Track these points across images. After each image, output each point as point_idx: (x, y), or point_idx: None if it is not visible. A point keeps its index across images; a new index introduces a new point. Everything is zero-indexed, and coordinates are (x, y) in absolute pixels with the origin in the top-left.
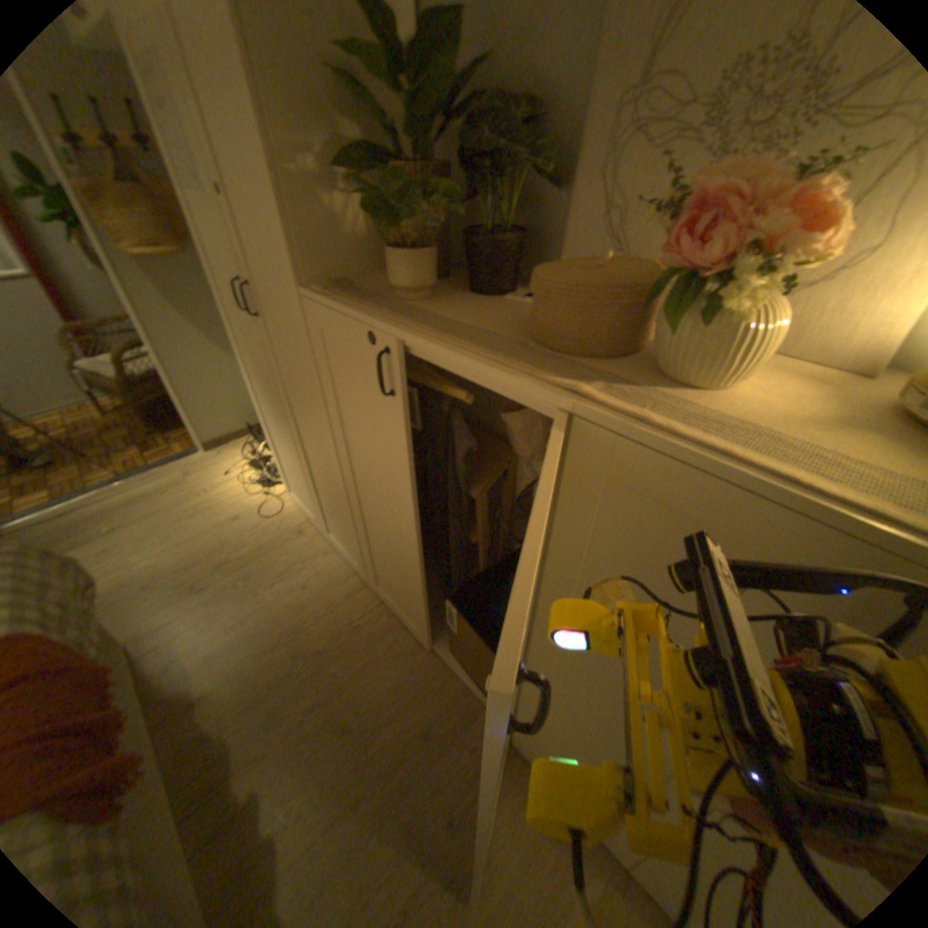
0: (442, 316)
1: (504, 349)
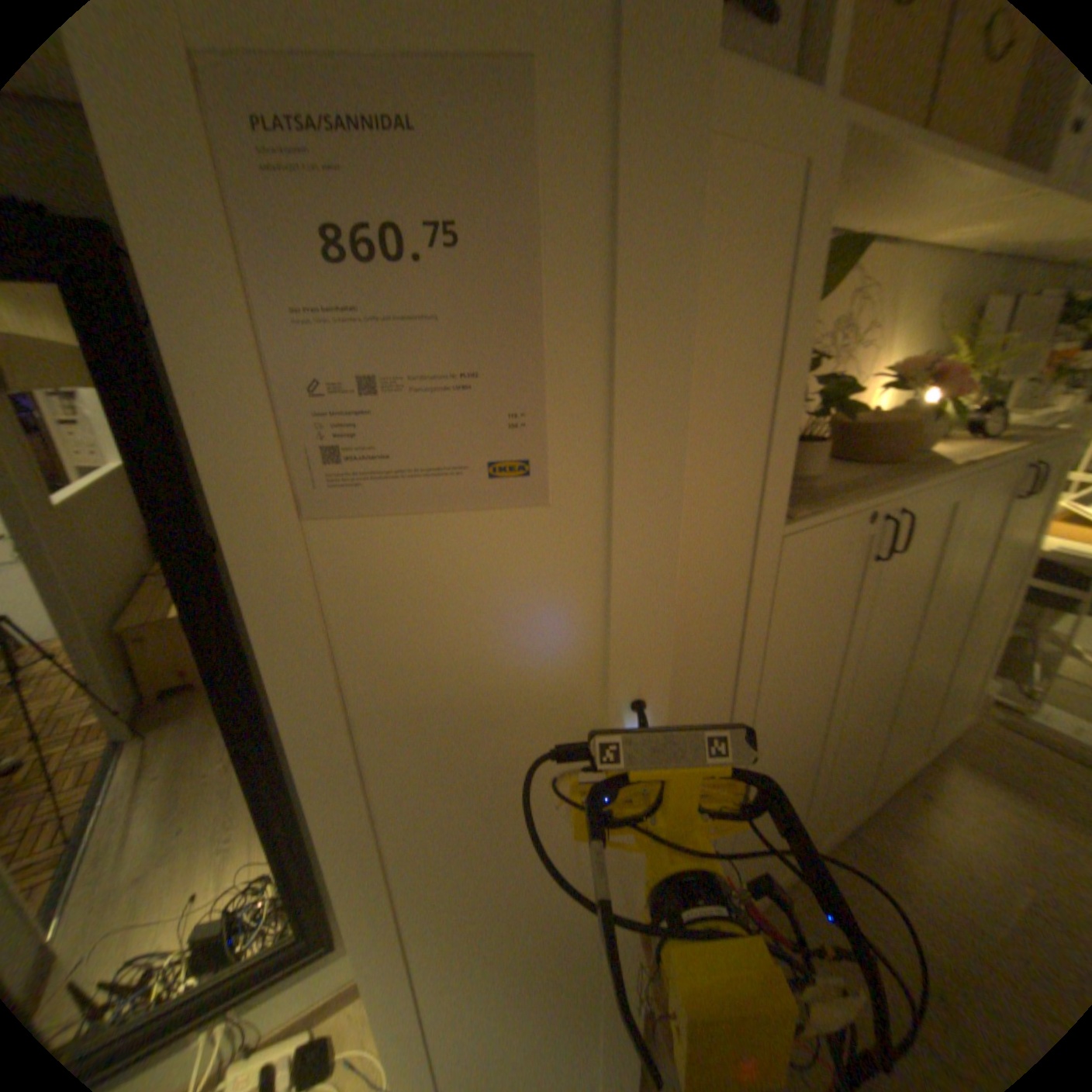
0: (849, 481)
1: (914, 471)
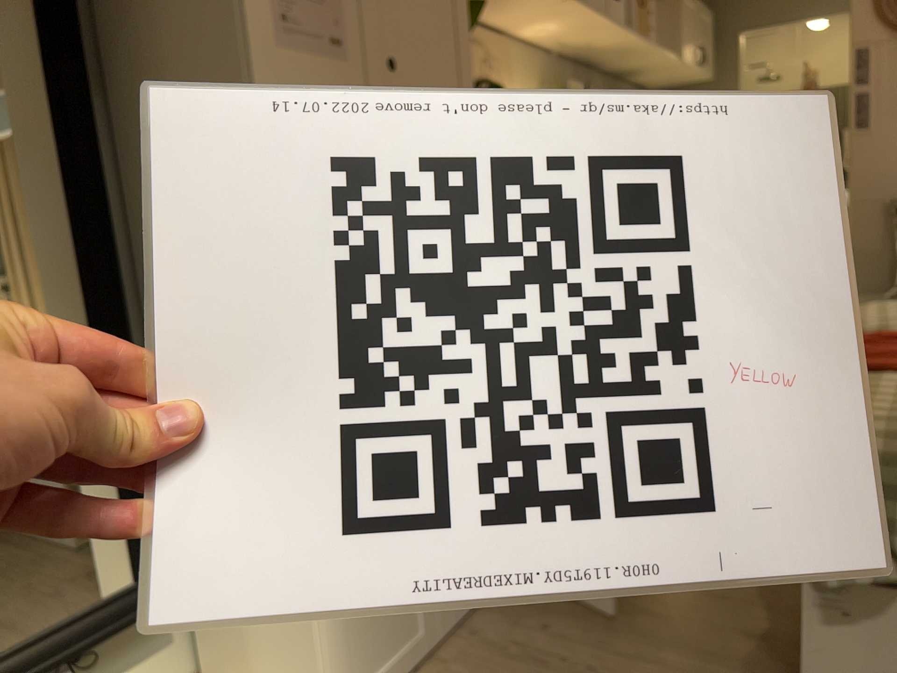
0: None
1: None
